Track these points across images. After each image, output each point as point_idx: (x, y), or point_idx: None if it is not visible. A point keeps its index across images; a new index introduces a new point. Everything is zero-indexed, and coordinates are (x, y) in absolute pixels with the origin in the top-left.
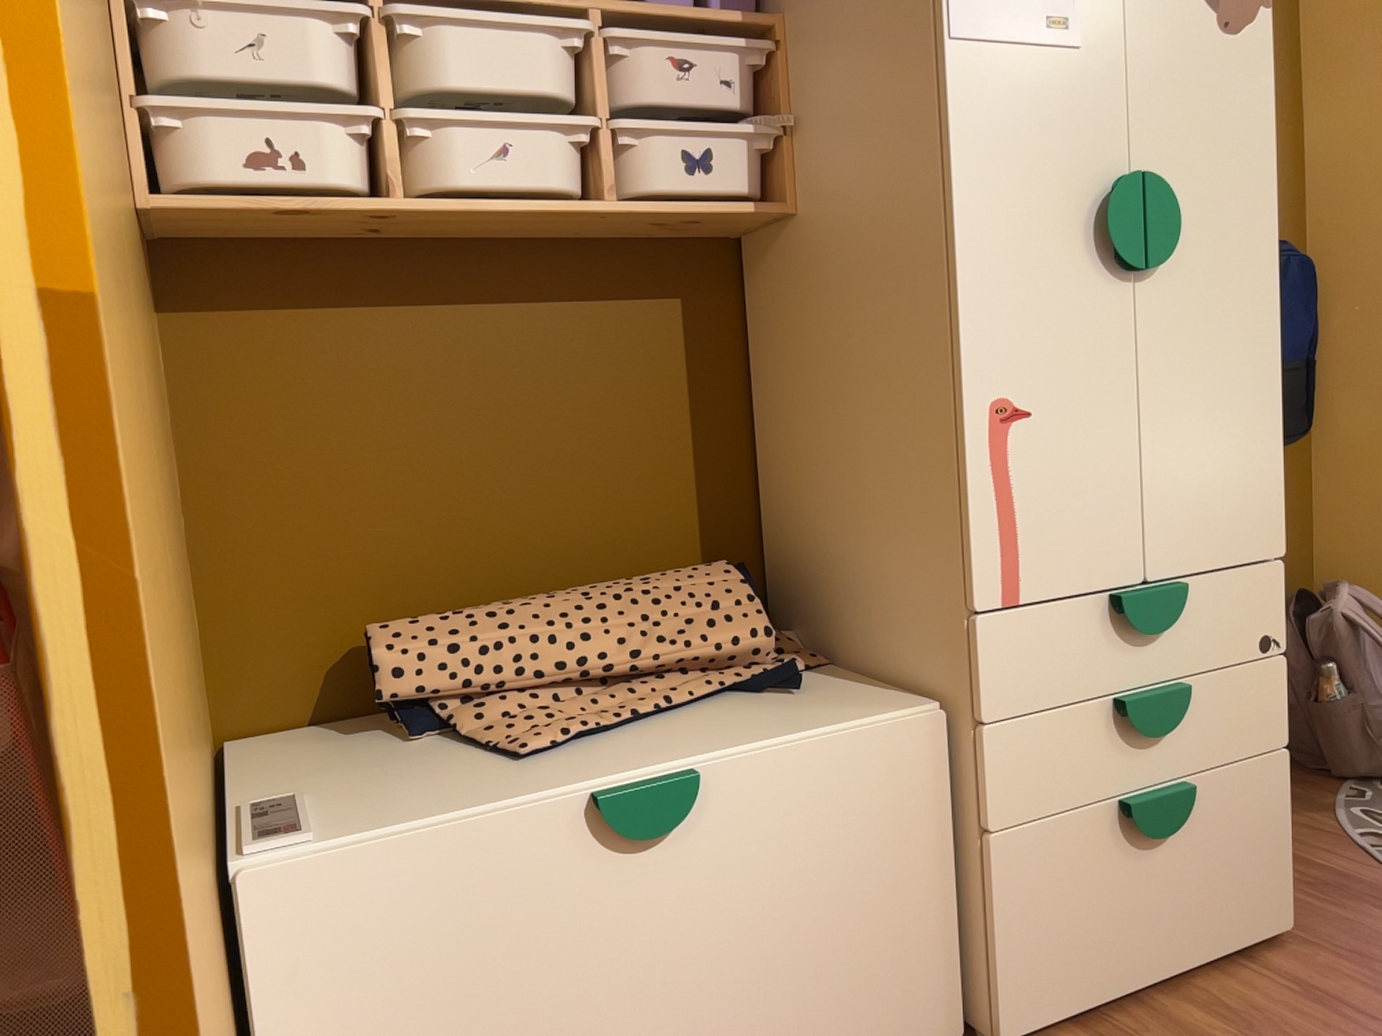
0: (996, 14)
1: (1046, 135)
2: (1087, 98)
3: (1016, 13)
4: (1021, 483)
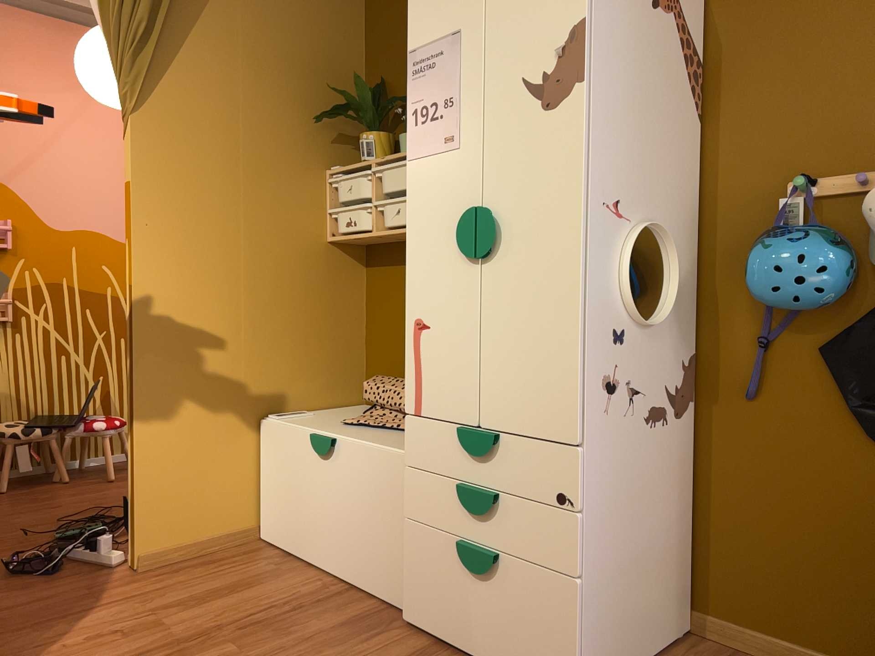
0: (424, 143)
1: (442, 193)
2: (461, 171)
3: (432, 140)
4: (423, 359)
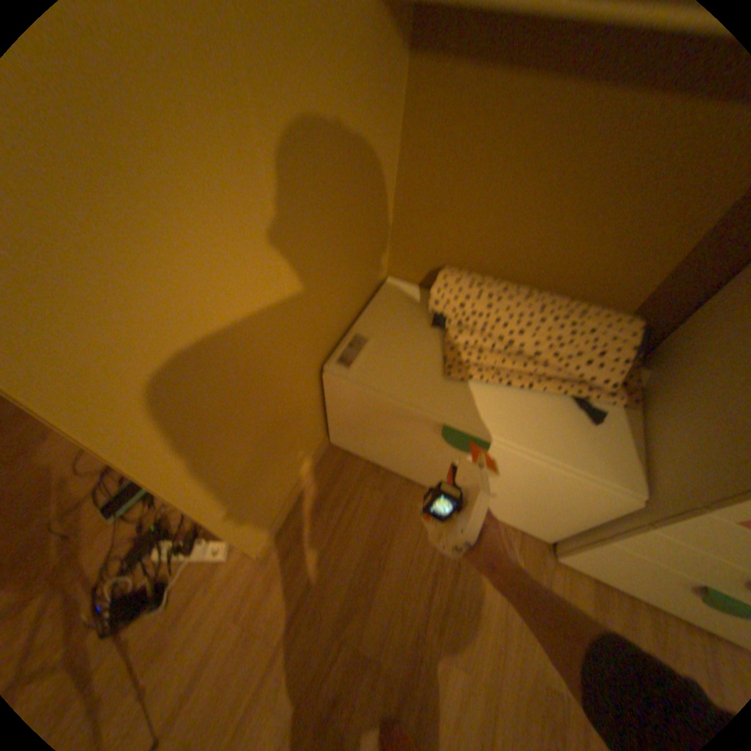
0: None
1: None
2: None
3: None
4: None
